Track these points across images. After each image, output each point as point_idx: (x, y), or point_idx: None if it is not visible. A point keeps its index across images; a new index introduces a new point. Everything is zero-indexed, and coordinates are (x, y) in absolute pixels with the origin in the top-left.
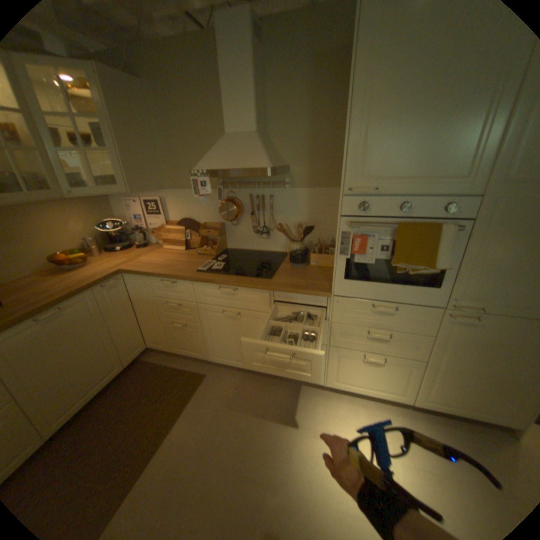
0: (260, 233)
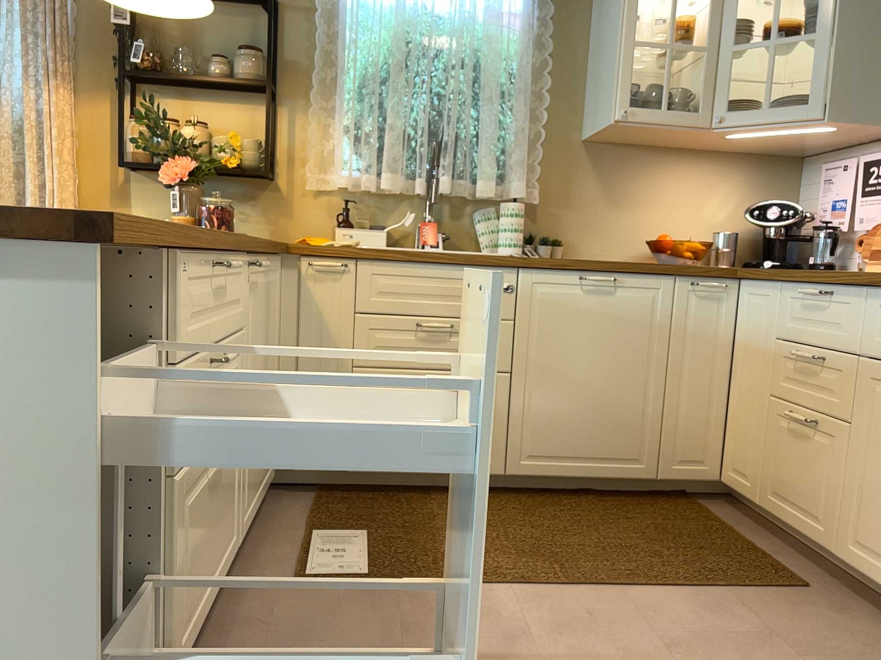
0: None
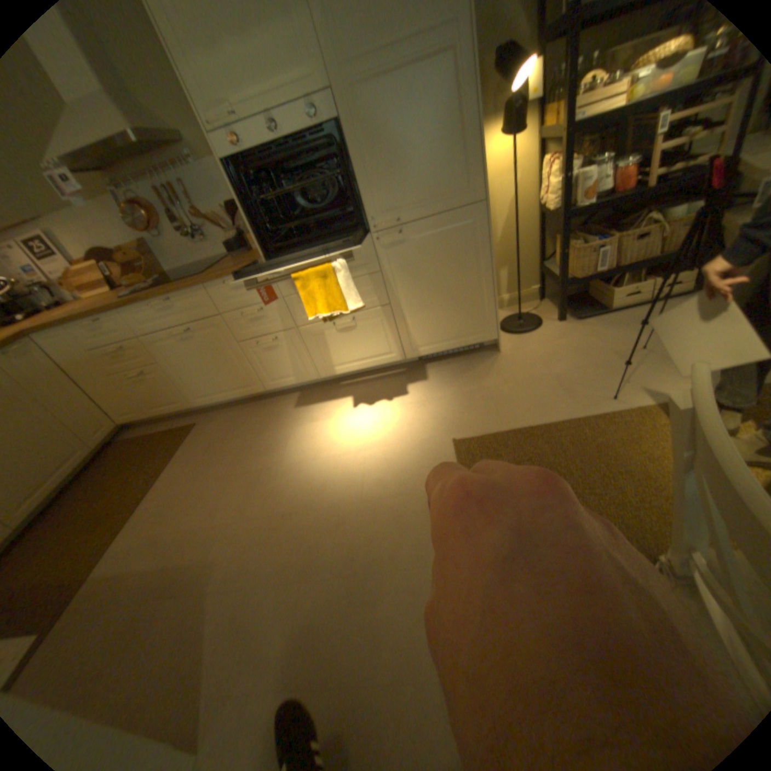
0: (188, 234)
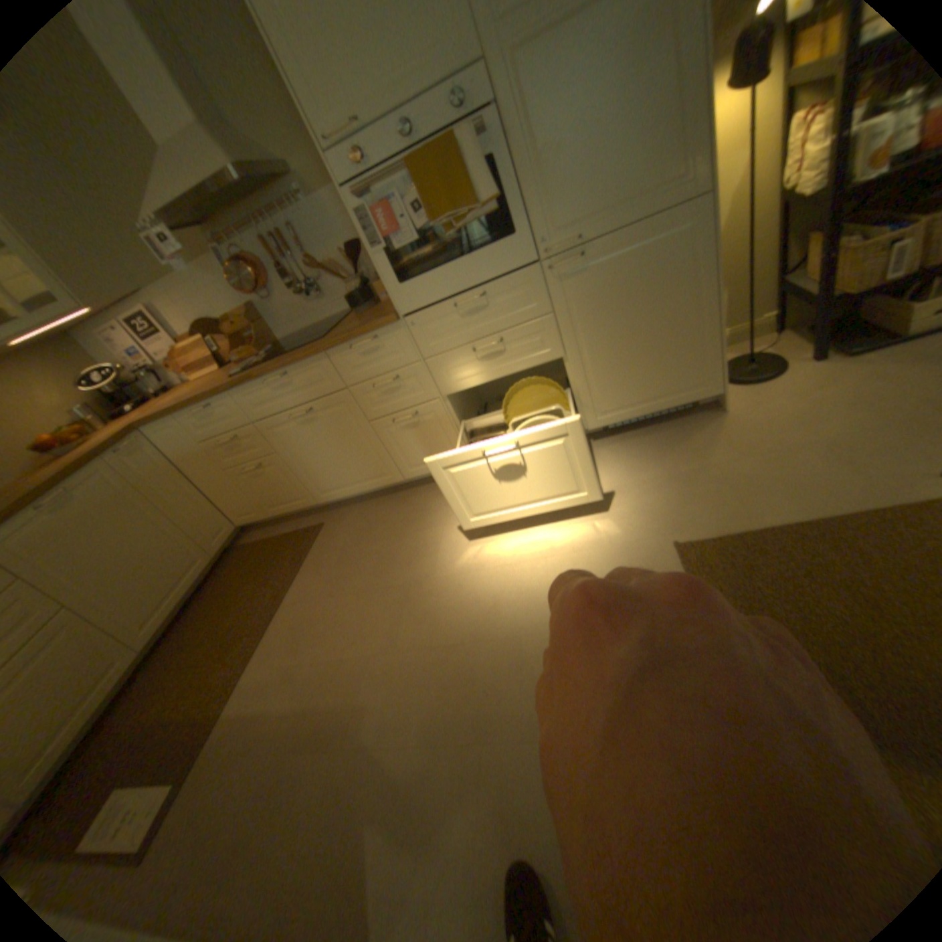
0: (304, 291)
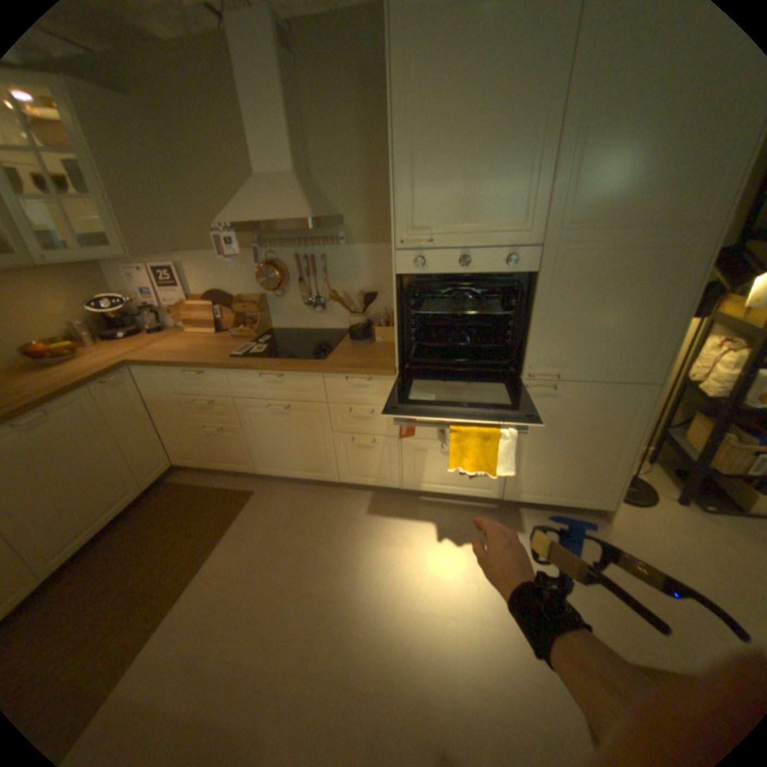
0: (312, 305)
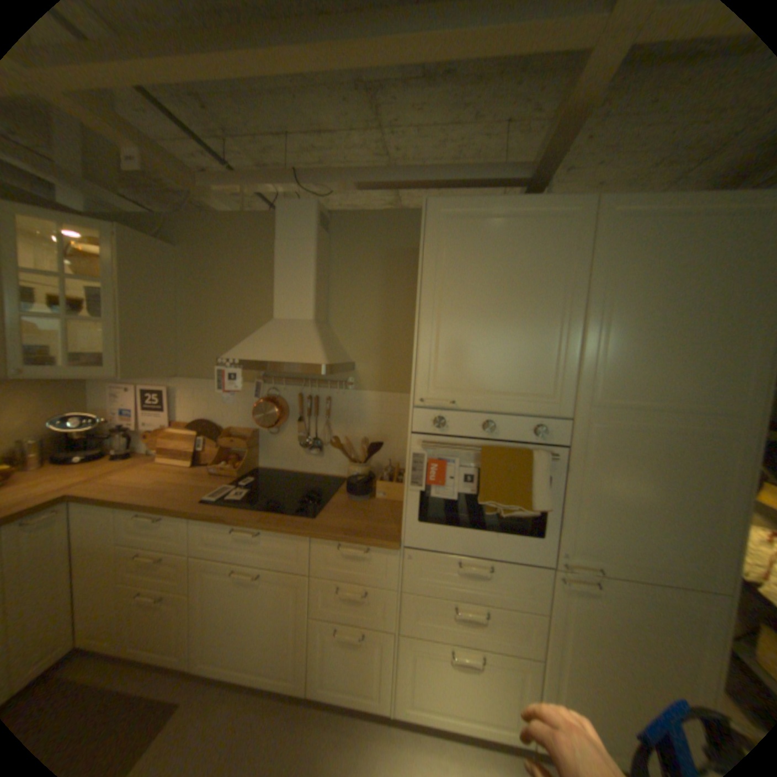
0: (309, 447)
